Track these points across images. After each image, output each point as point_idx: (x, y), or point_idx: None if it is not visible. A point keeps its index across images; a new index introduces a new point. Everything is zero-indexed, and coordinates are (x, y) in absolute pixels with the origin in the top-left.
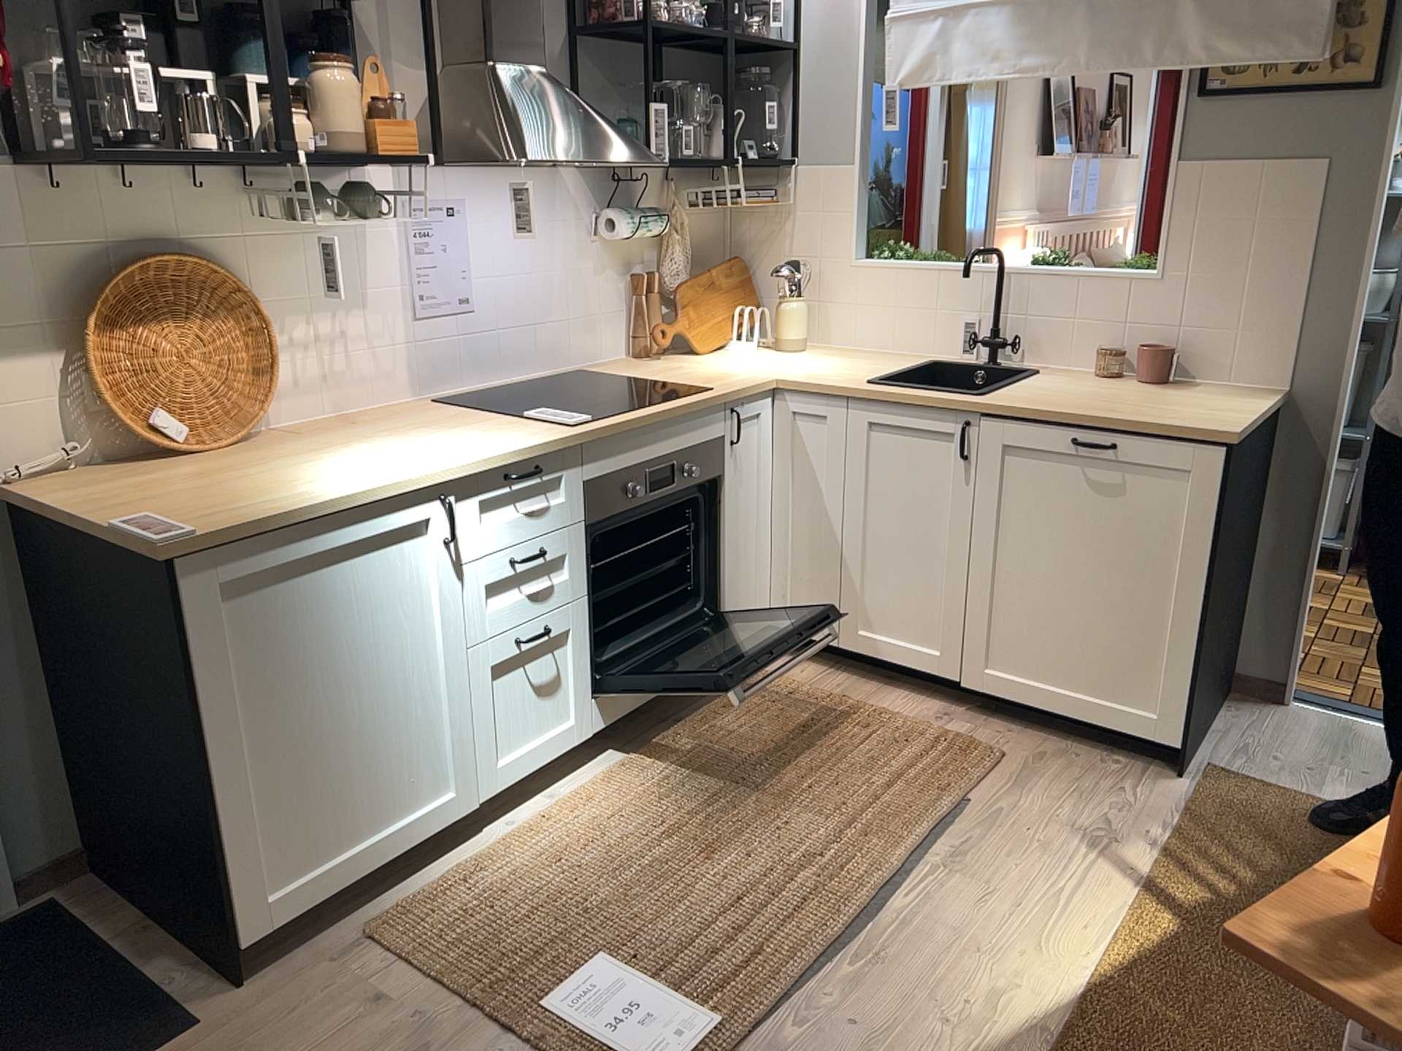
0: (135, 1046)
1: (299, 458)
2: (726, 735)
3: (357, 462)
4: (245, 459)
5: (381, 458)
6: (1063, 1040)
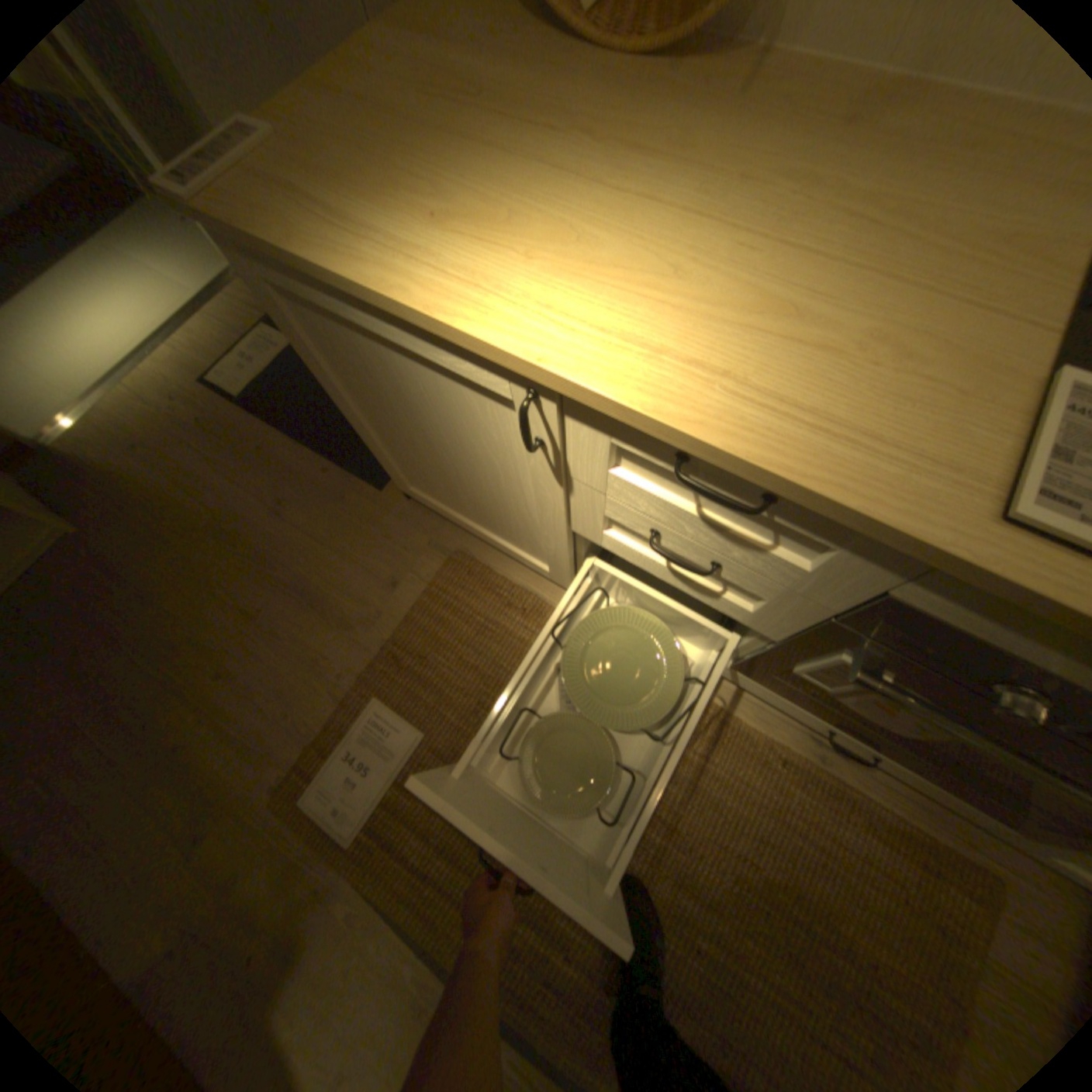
0: (362, 466)
1: (586, 140)
2: (798, 829)
3: (570, 215)
4: (570, 90)
5: (597, 237)
6: None
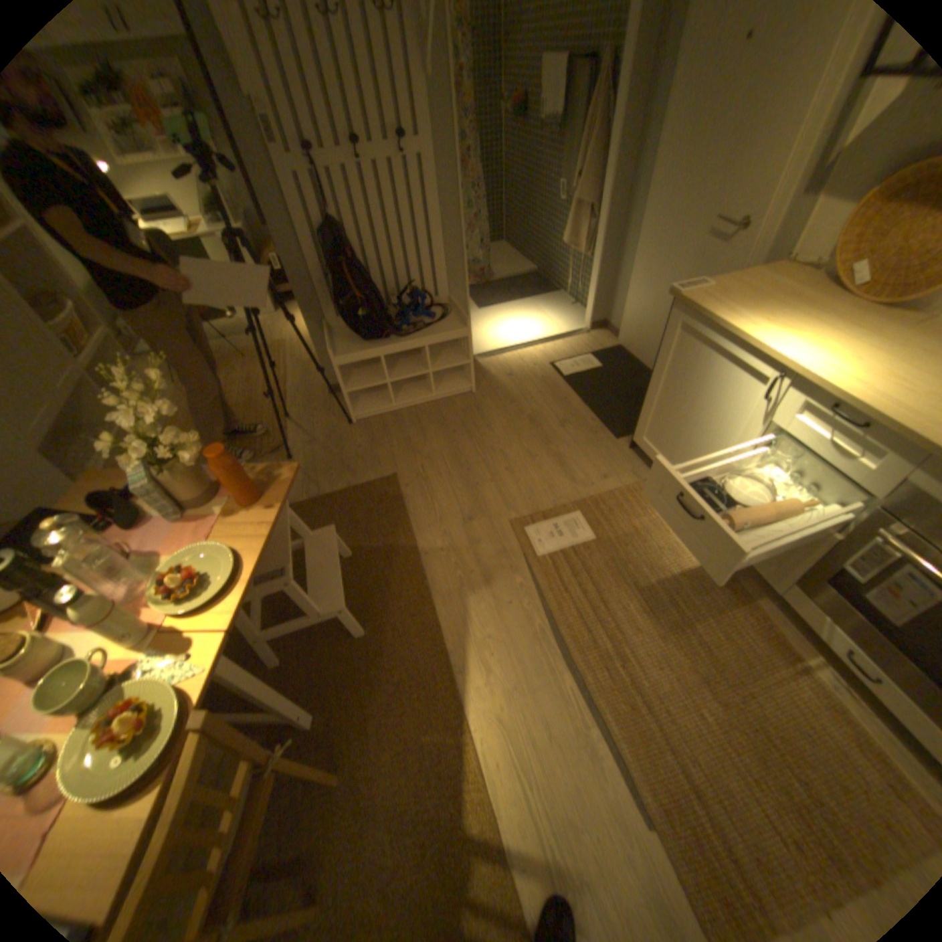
0: (614, 426)
1: (838, 319)
2: (799, 705)
3: (822, 335)
4: (837, 305)
5: (831, 342)
6: (452, 672)
